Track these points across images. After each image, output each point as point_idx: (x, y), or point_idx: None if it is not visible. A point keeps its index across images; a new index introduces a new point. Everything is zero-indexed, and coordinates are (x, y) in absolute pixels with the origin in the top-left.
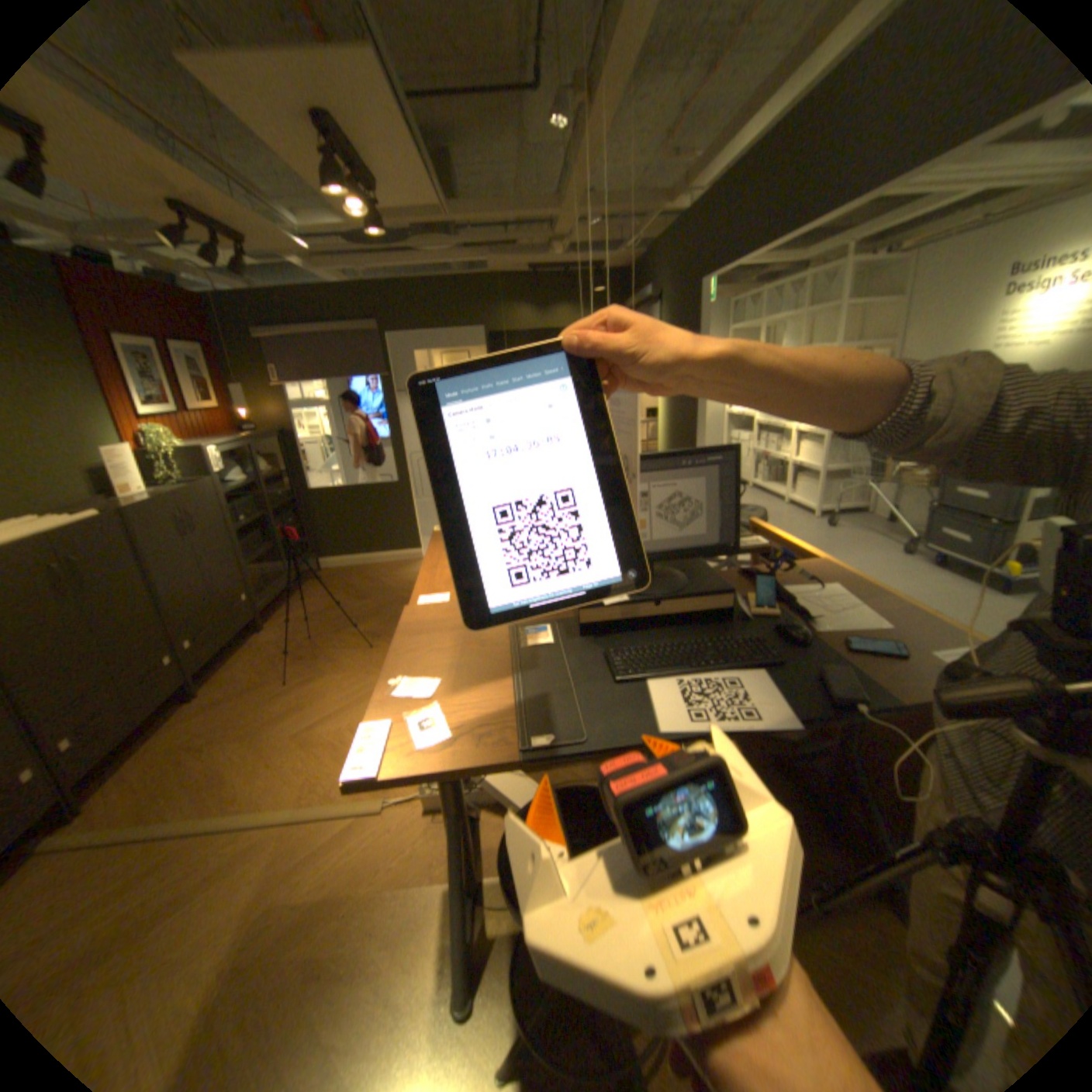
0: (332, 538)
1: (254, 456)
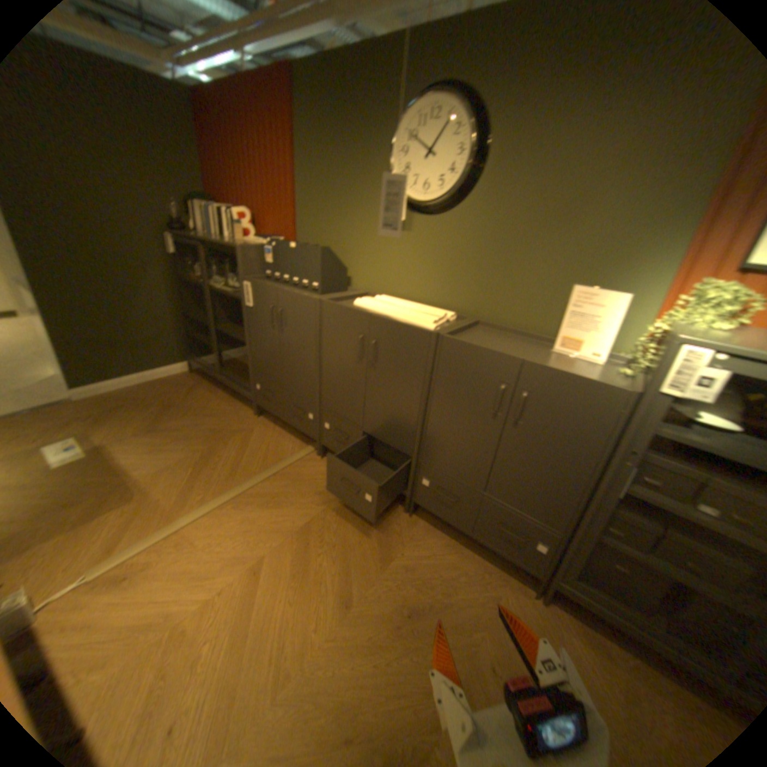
0: None
1: None
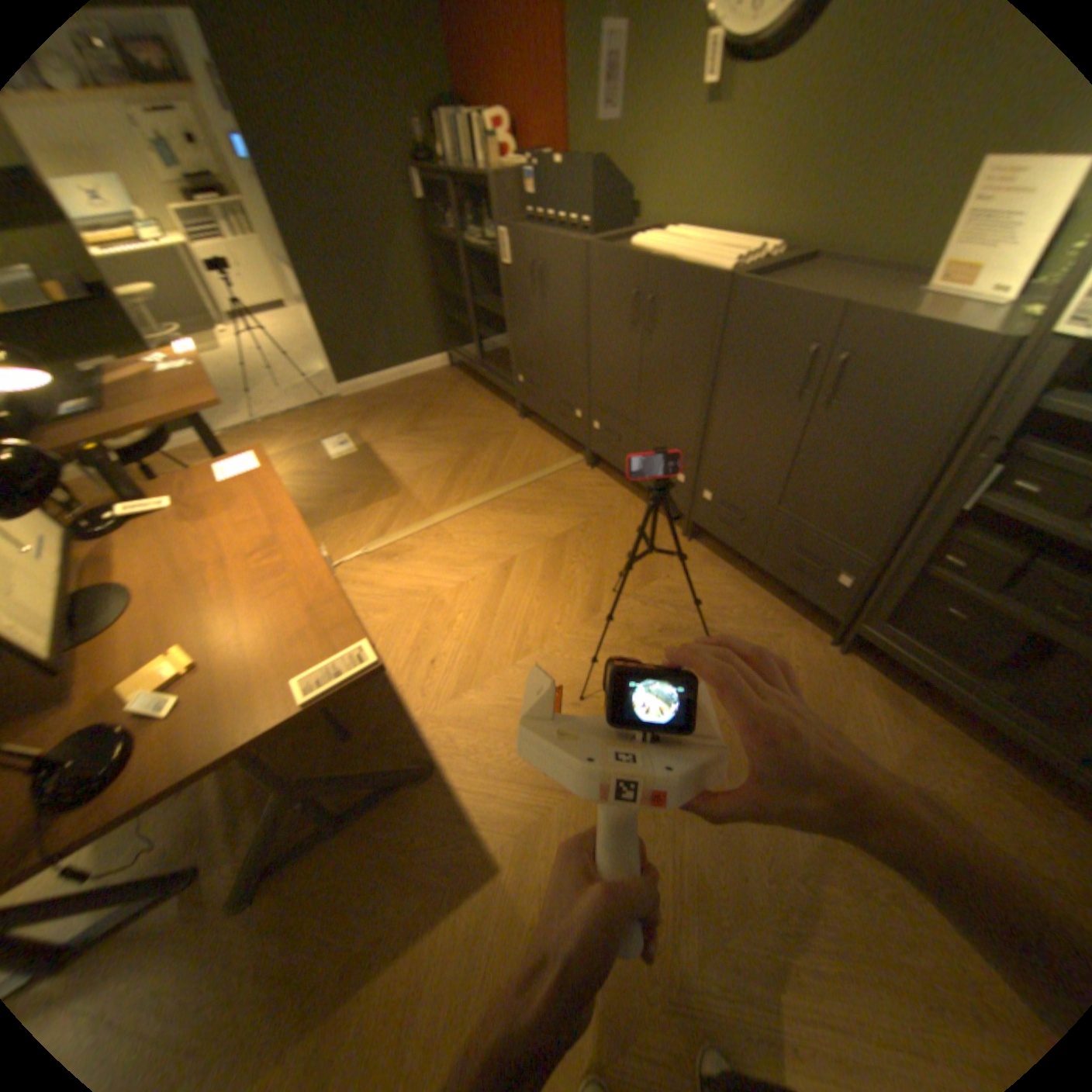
0: None
1: None
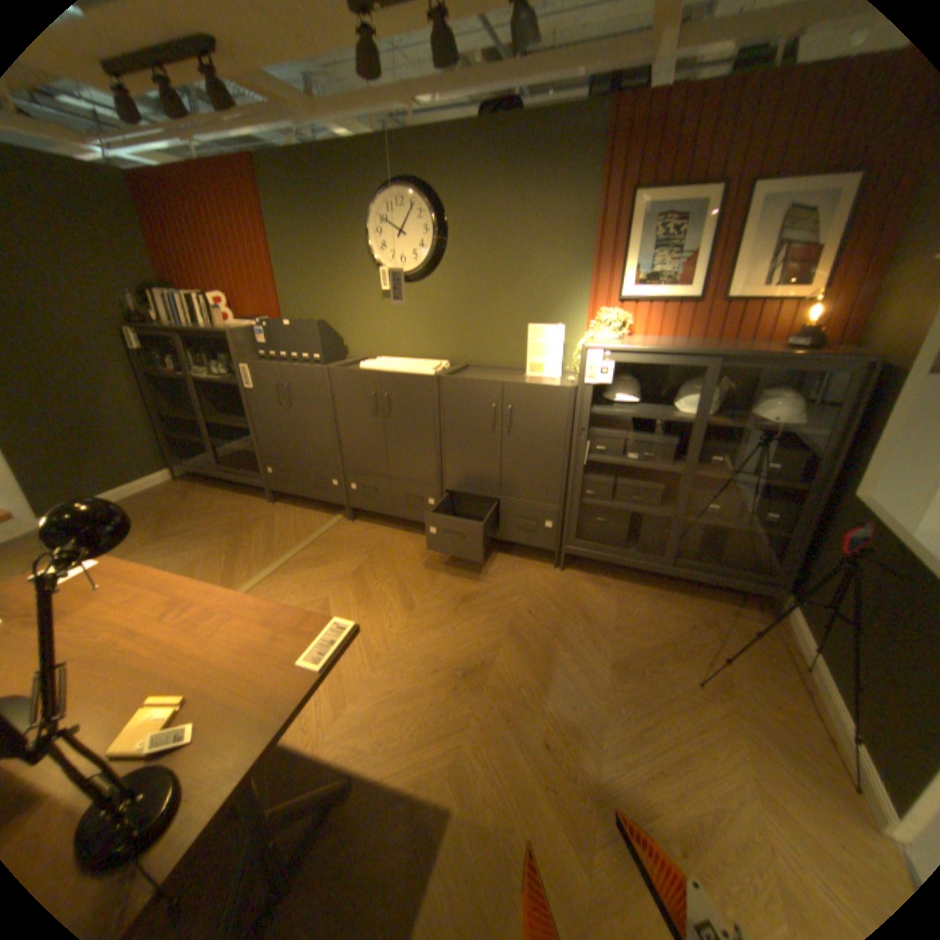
0: (824, 597)
1: (786, 391)
